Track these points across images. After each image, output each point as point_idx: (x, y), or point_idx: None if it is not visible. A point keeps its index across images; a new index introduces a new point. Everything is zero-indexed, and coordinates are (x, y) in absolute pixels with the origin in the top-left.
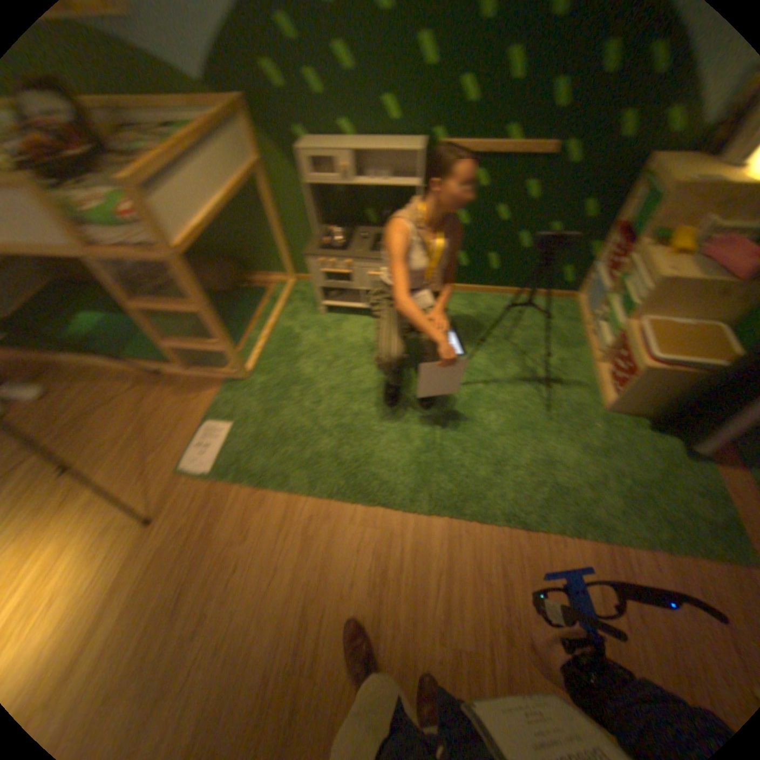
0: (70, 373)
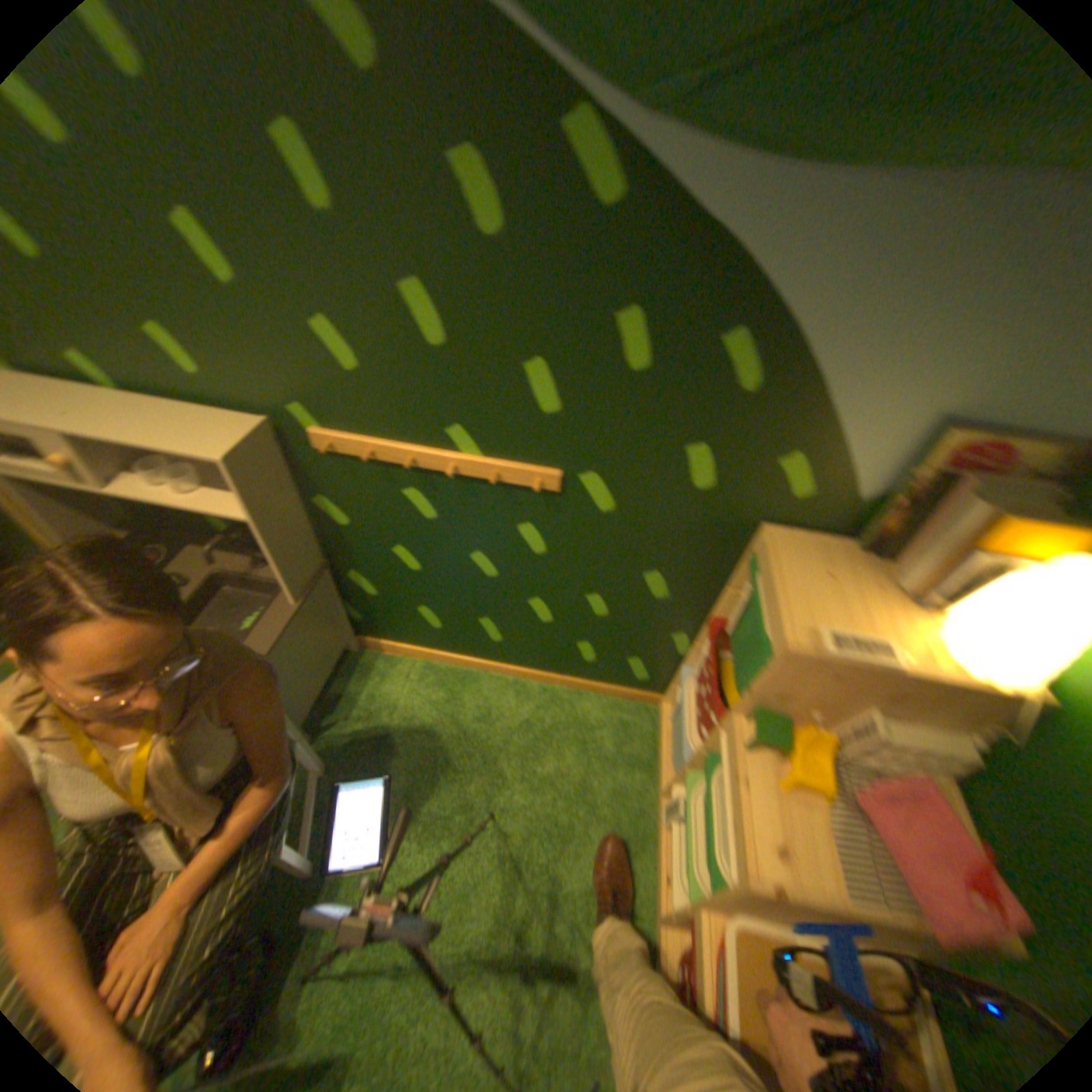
0: None
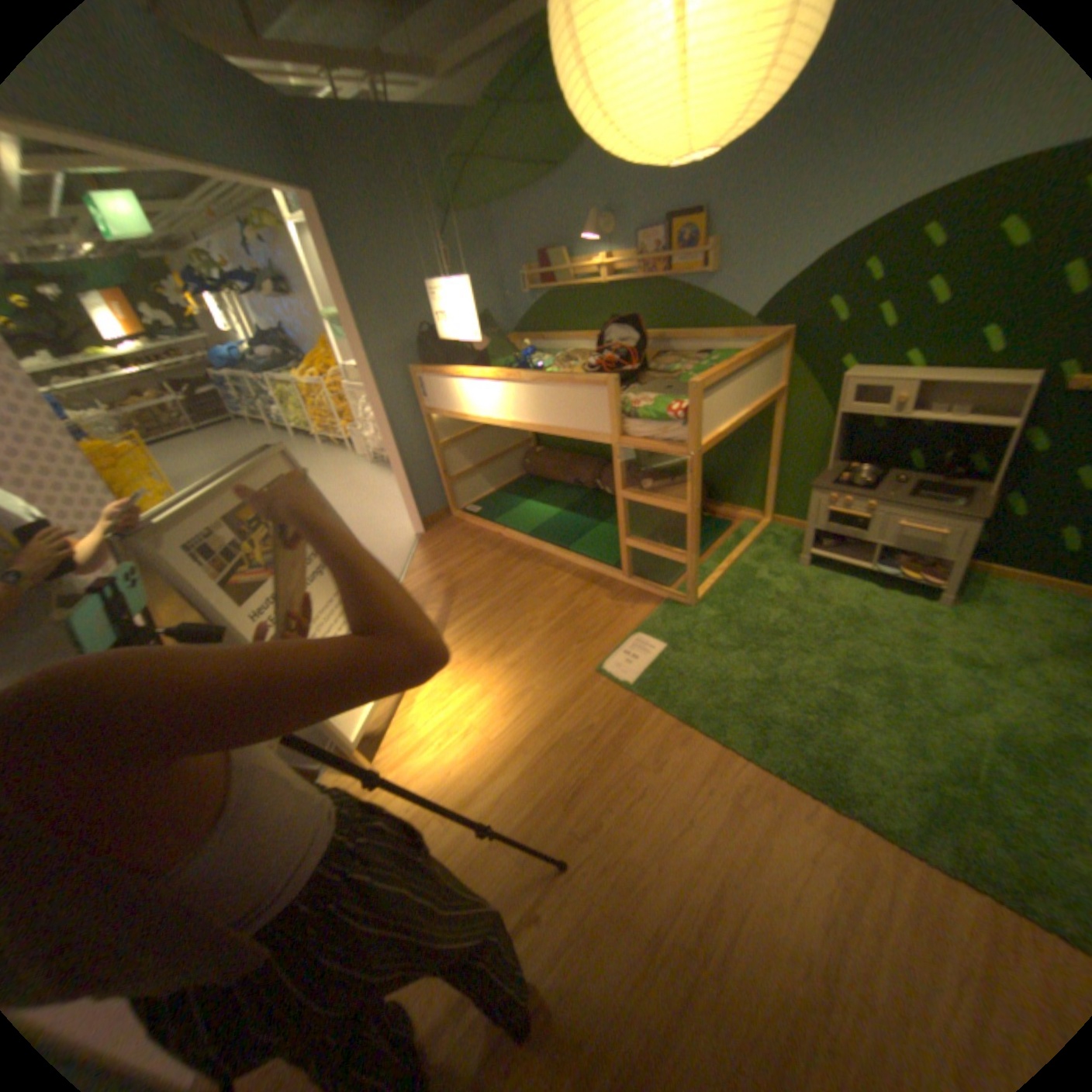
0: (518, 554)
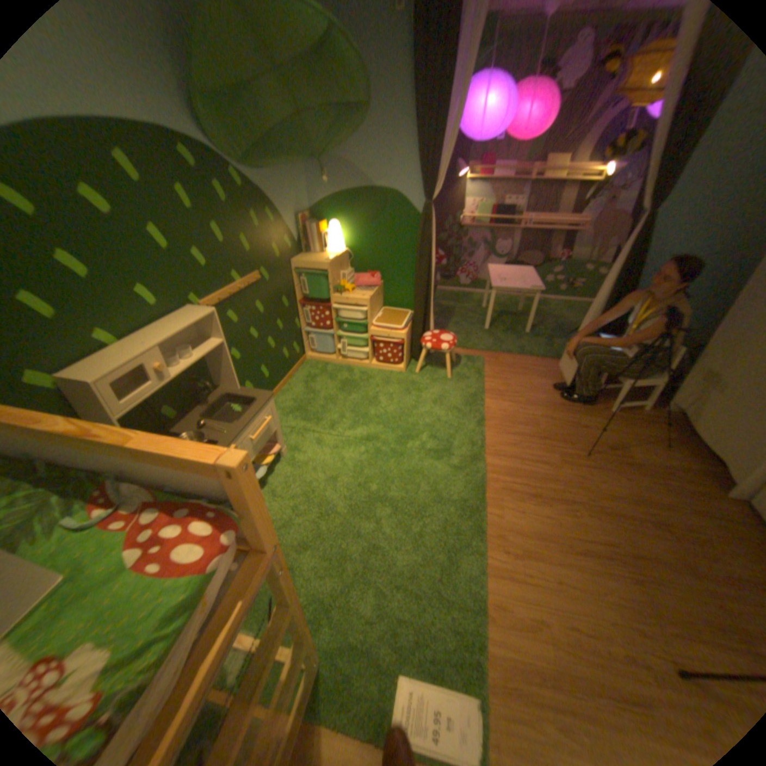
0: None
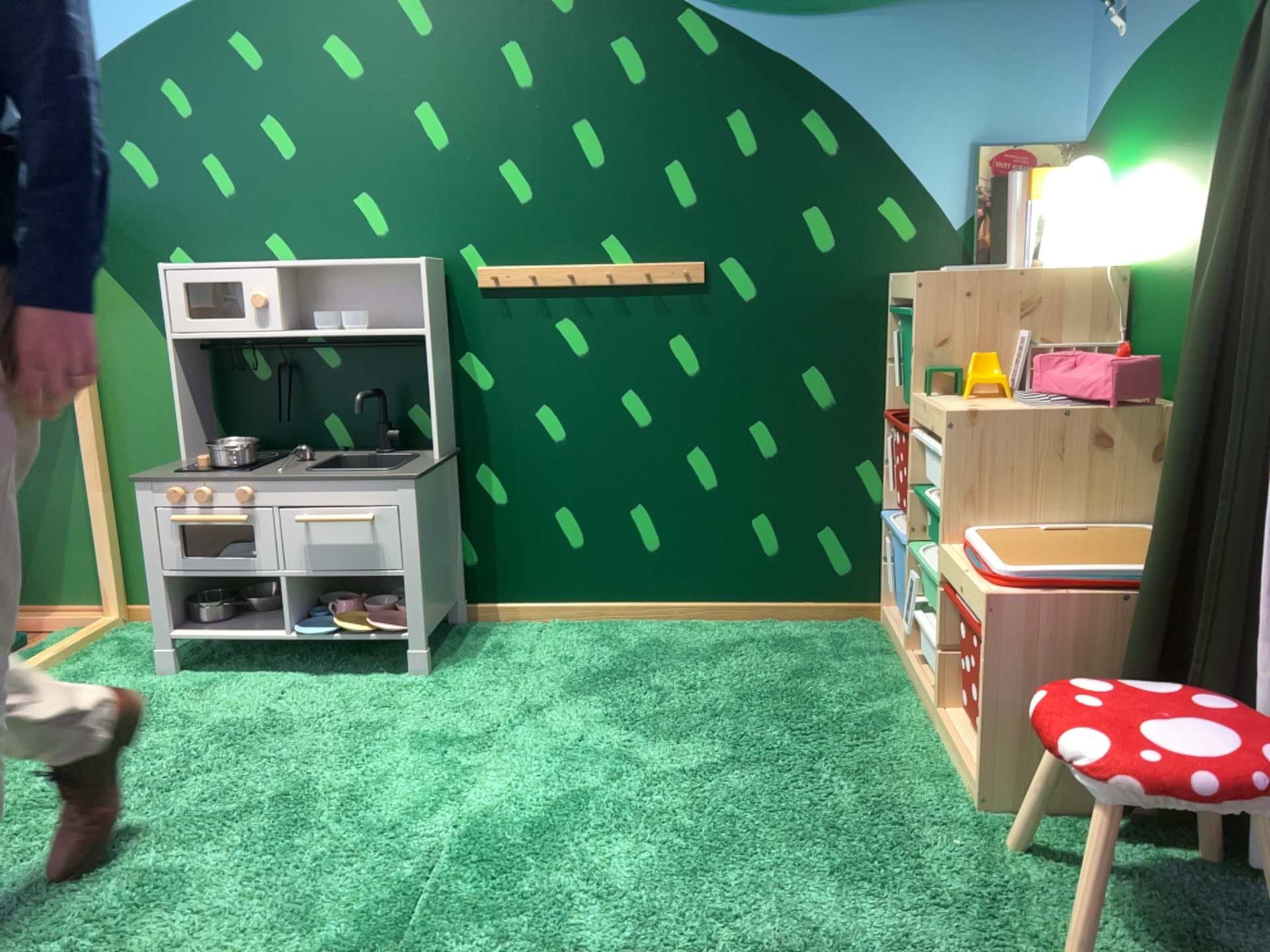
0: None
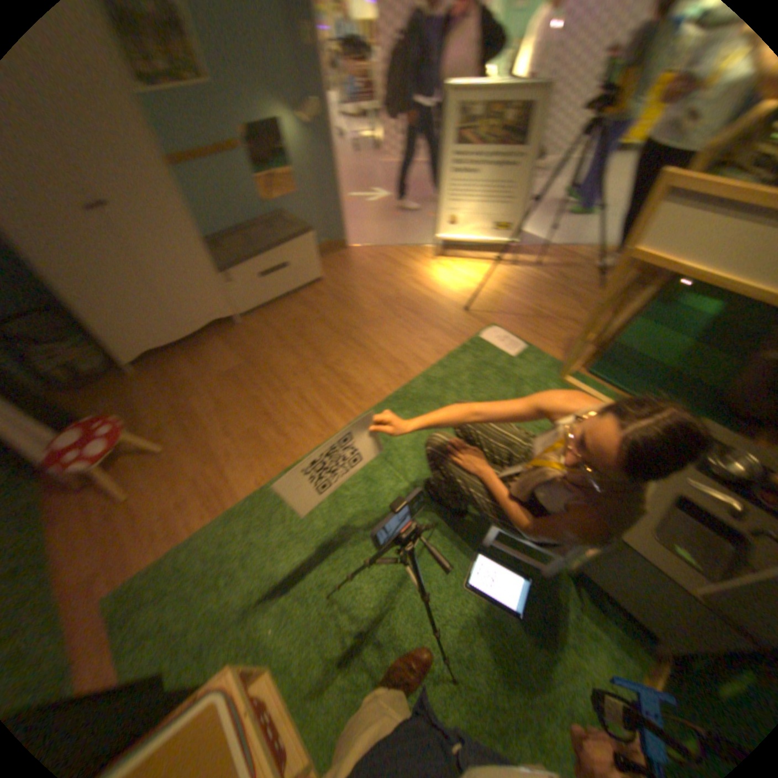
0: None
